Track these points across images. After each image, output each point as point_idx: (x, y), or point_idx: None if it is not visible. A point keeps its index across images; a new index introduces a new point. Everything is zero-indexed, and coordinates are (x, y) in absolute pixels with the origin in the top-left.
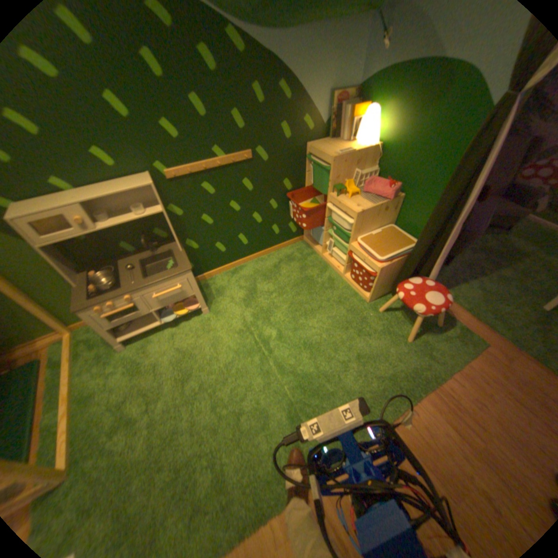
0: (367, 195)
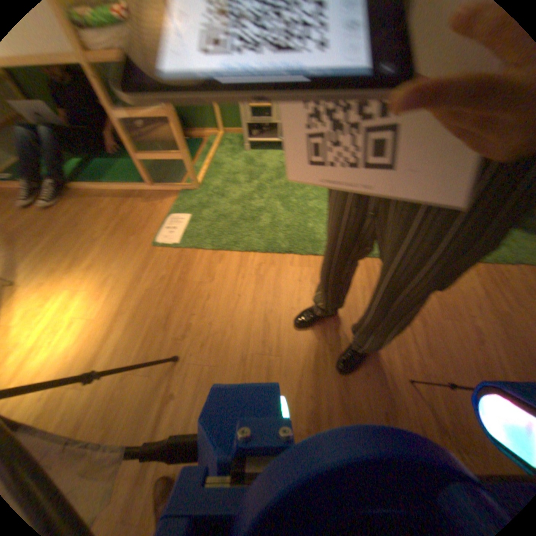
0: None
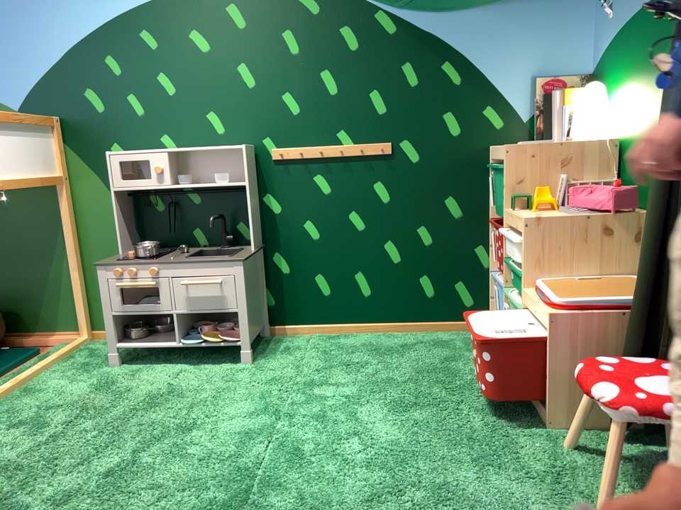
0: (567, 207)
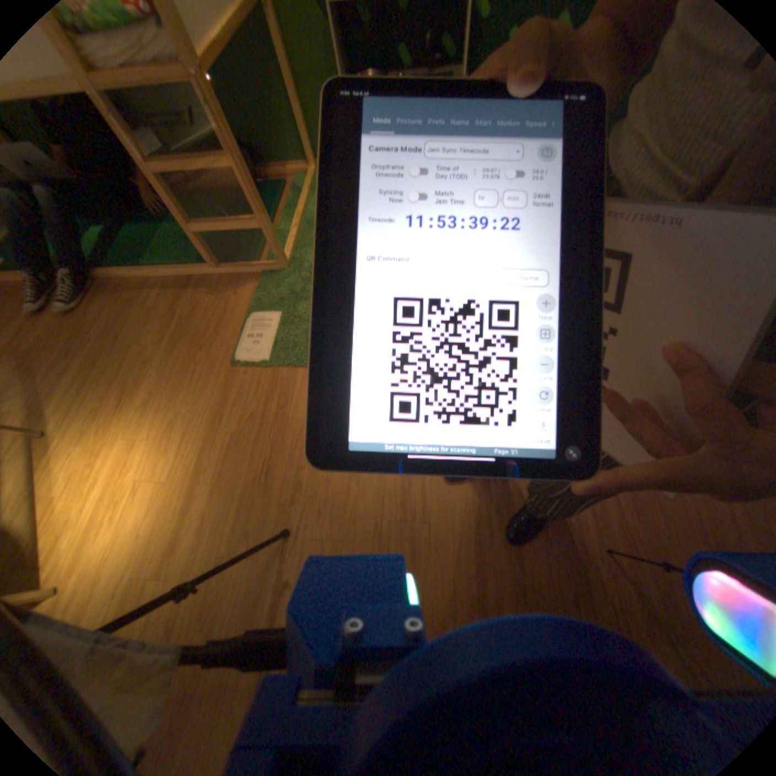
0: None
